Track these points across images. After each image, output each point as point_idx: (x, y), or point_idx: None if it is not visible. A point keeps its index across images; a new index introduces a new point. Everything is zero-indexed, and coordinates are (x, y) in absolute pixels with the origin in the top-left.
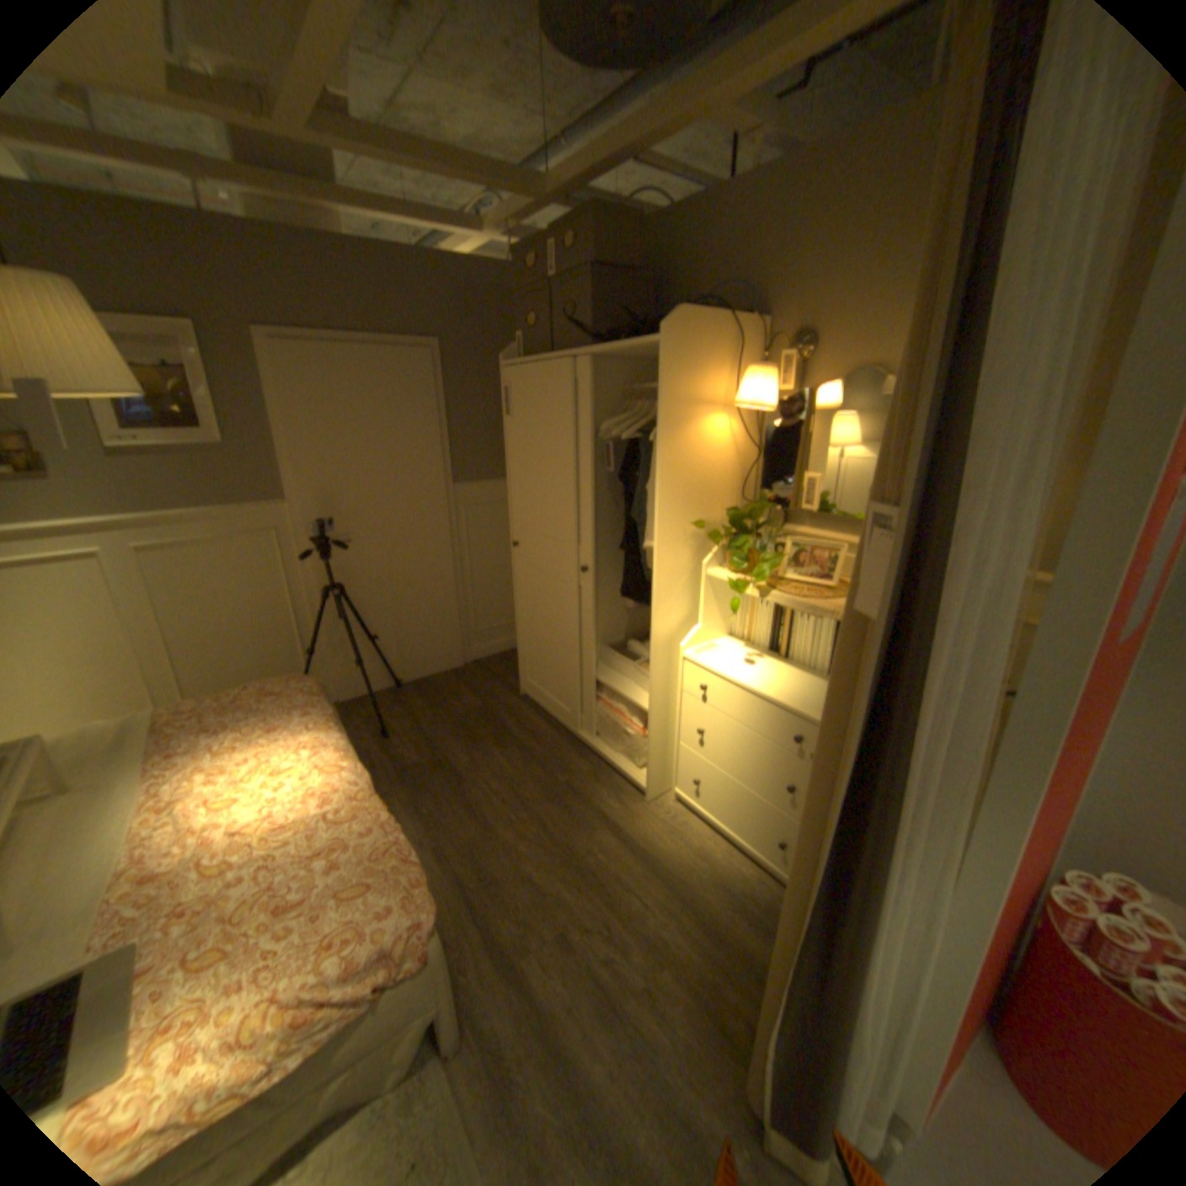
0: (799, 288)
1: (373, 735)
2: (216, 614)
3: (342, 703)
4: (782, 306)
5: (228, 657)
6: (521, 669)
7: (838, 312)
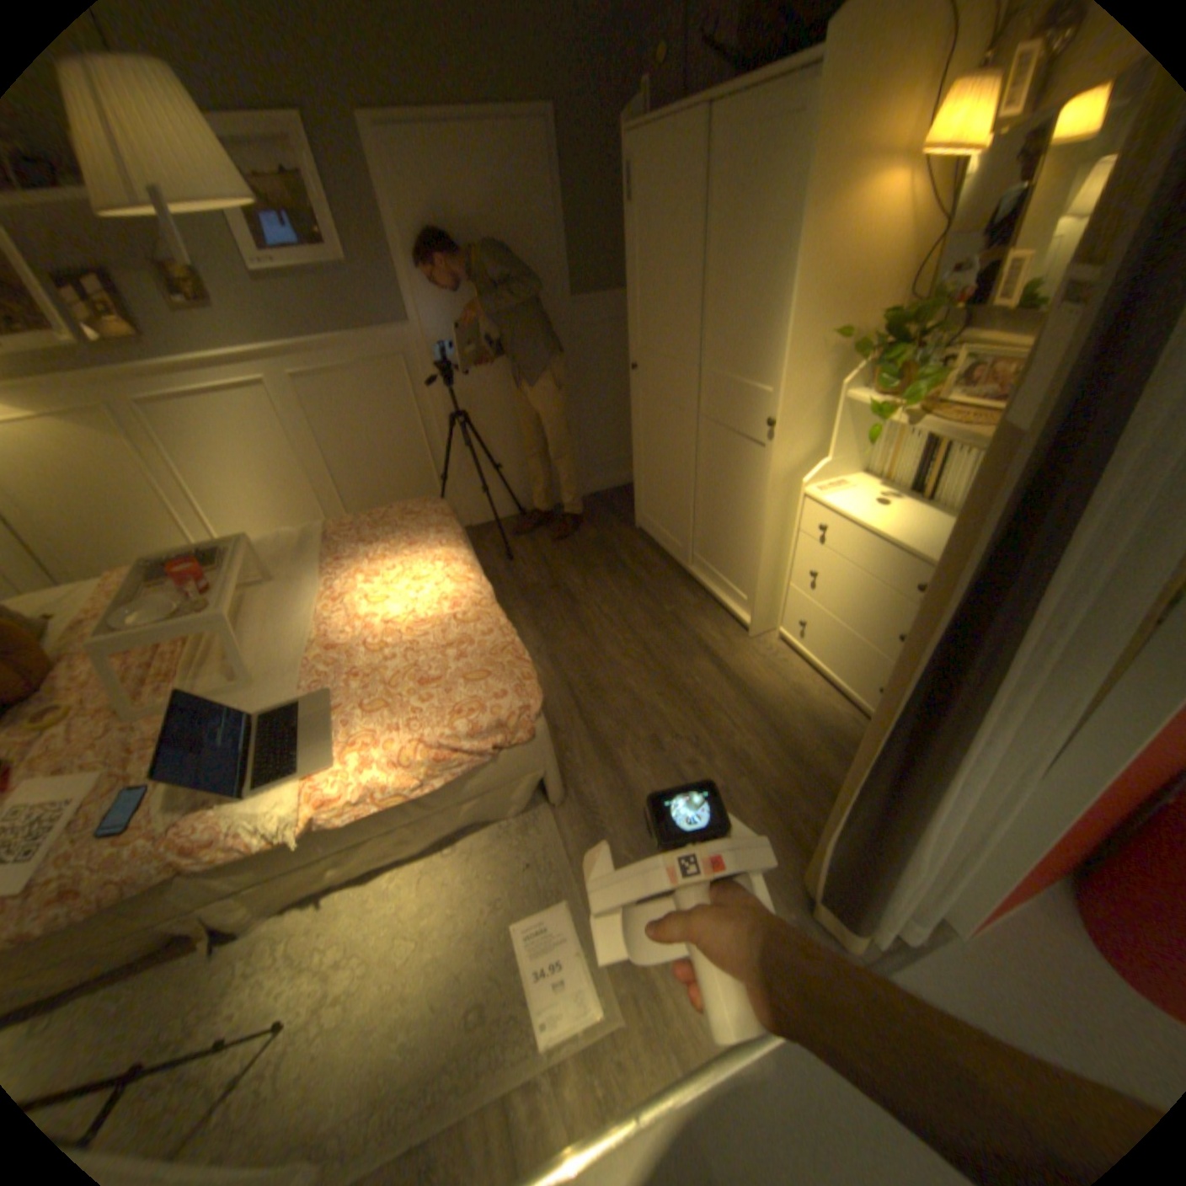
0: None
1: (500, 557)
2: (363, 440)
3: (474, 527)
4: None
5: (377, 480)
6: (636, 503)
7: None
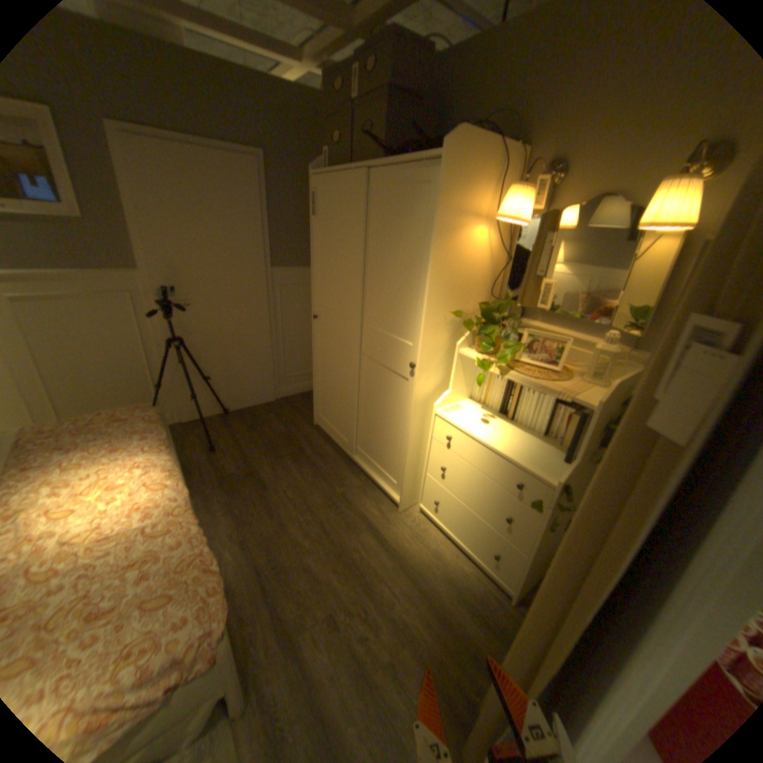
0: (558, 121)
1: (204, 449)
2: (83, 353)
3: (184, 423)
4: (541, 137)
5: (94, 386)
6: (315, 407)
7: (589, 144)
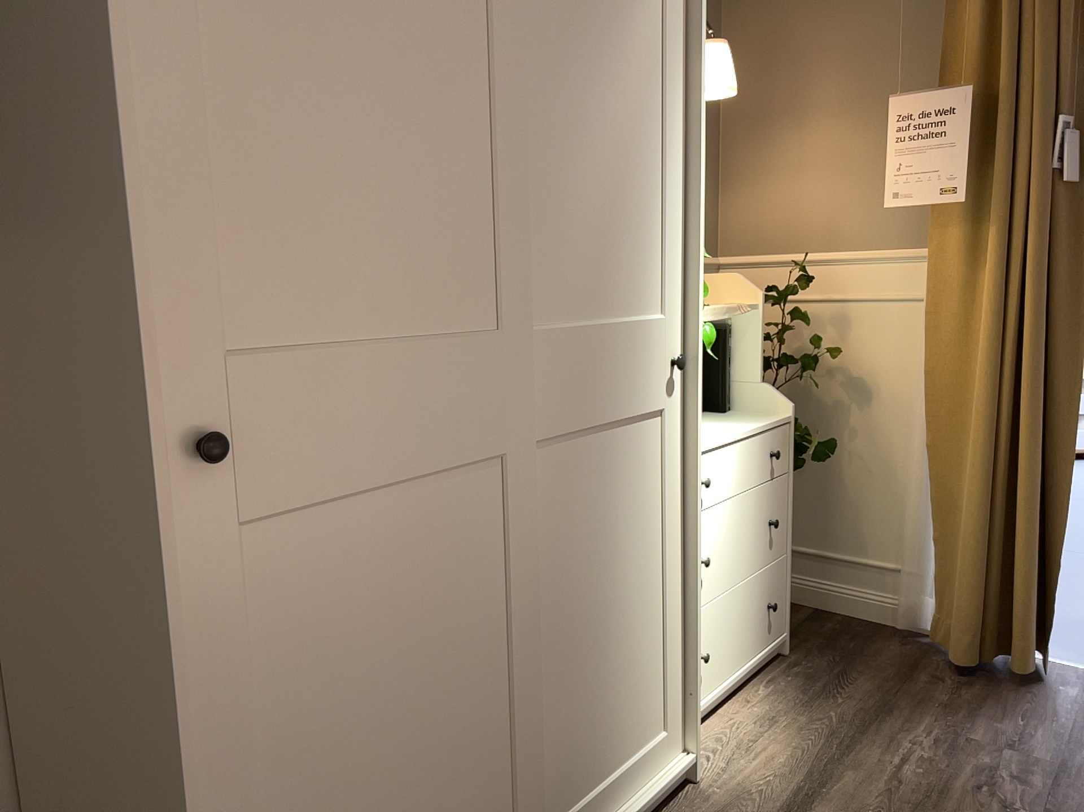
0: None
1: None
2: None
3: None
4: None
5: None
6: None
7: None
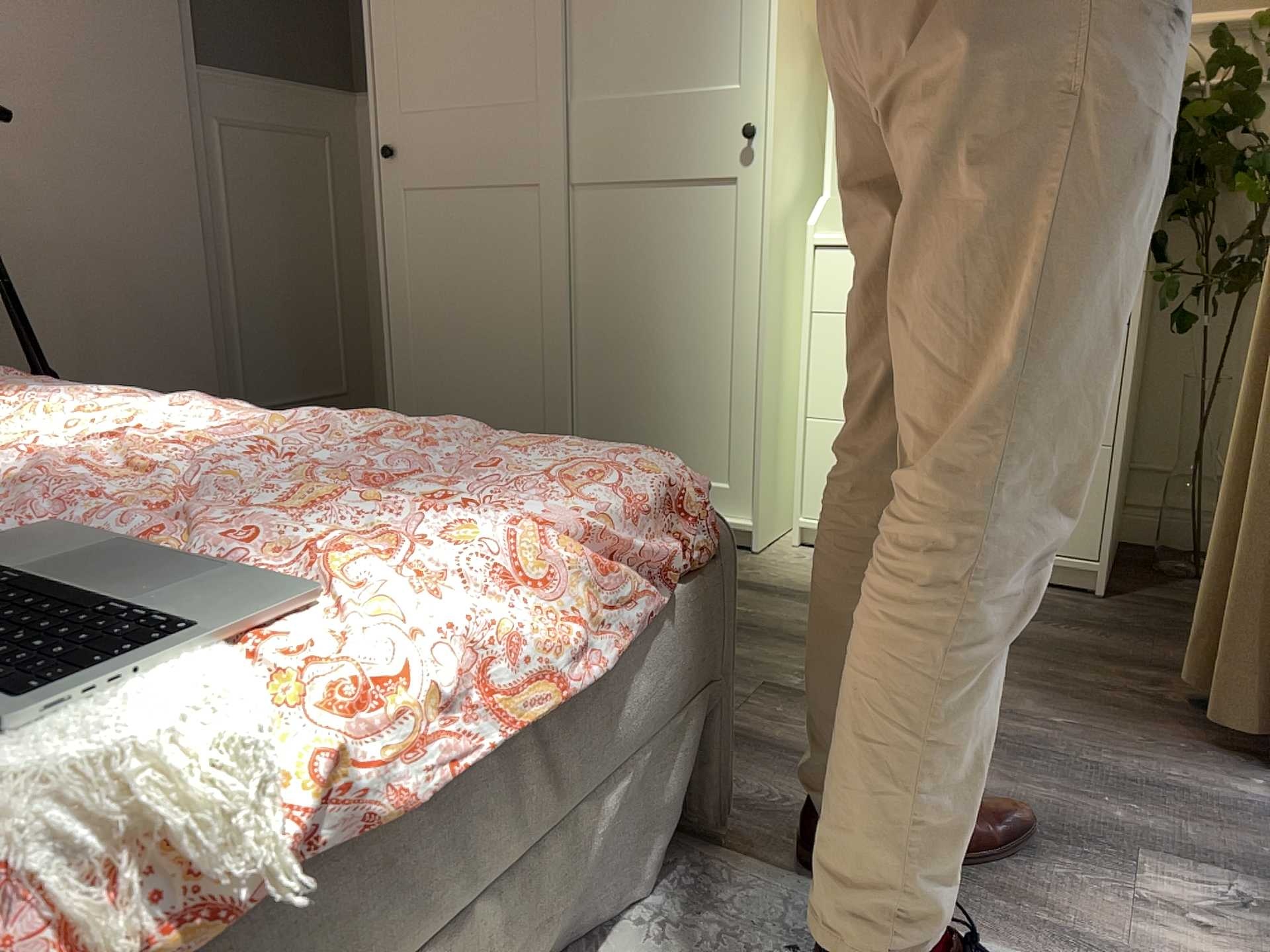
0: None
1: None
2: None
3: None
4: None
5: None
6: None
7: None
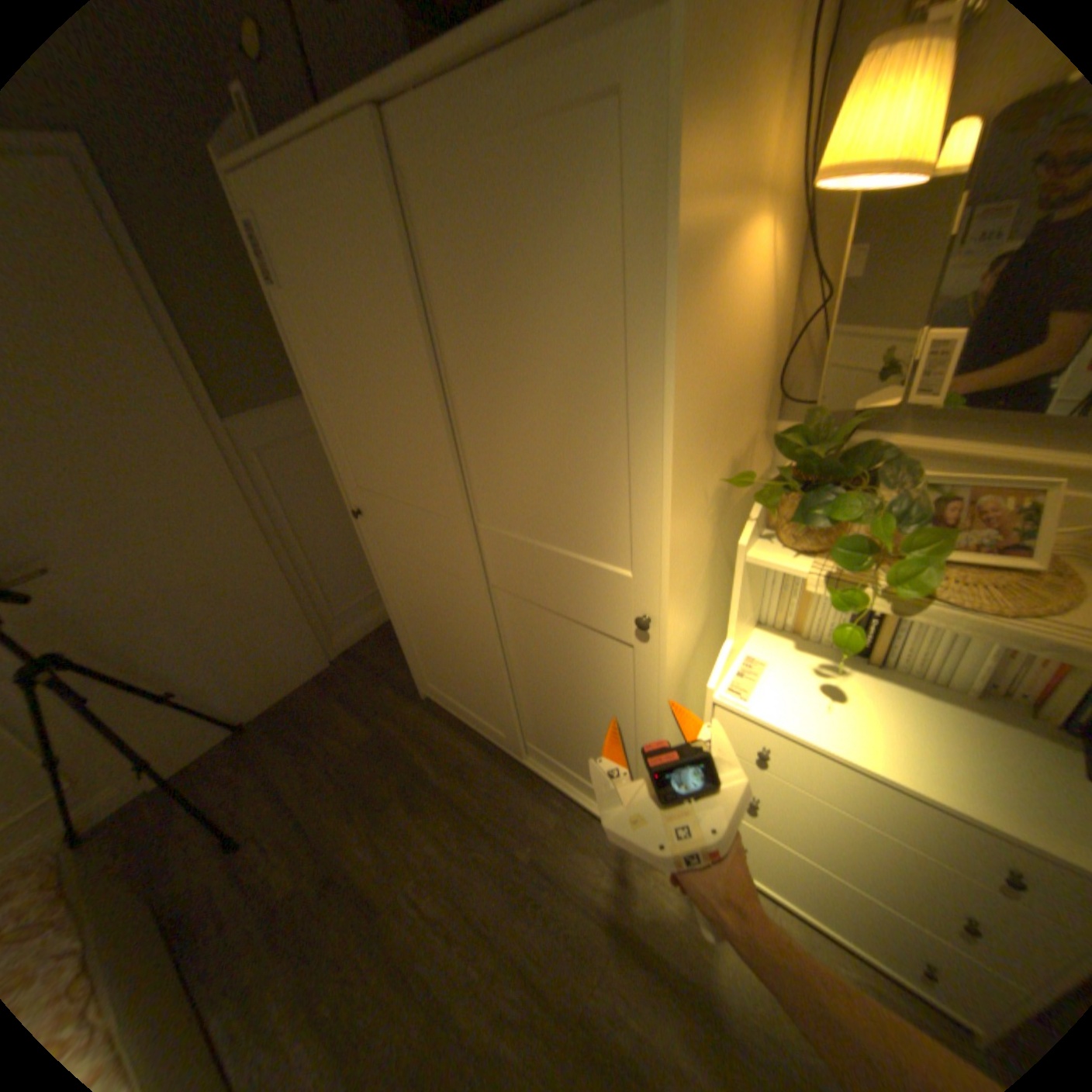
0: None
1: (212, 850)
2: None
3: (153, 793)
4: None
5: None
6: (414, 673)
7: None
